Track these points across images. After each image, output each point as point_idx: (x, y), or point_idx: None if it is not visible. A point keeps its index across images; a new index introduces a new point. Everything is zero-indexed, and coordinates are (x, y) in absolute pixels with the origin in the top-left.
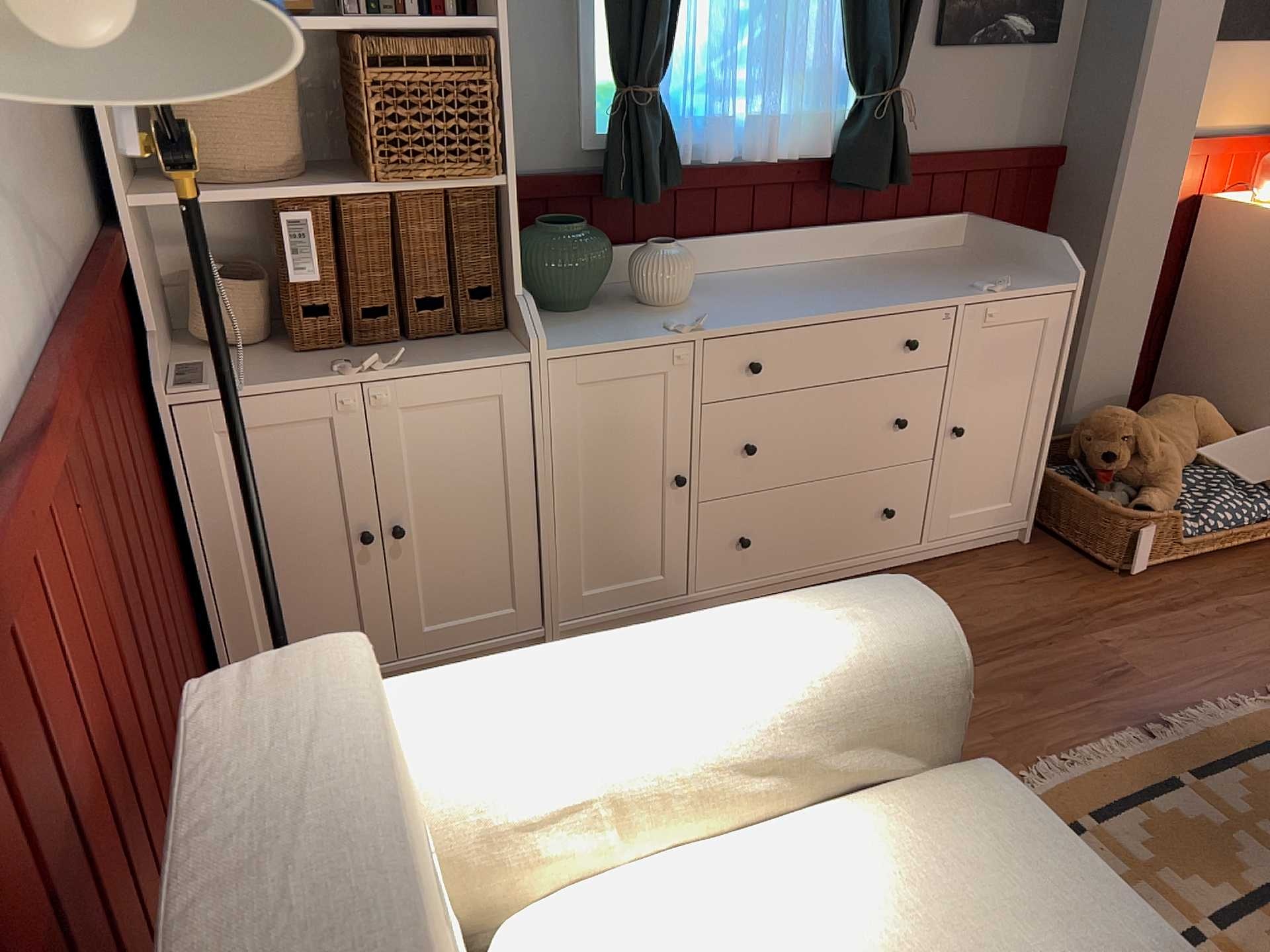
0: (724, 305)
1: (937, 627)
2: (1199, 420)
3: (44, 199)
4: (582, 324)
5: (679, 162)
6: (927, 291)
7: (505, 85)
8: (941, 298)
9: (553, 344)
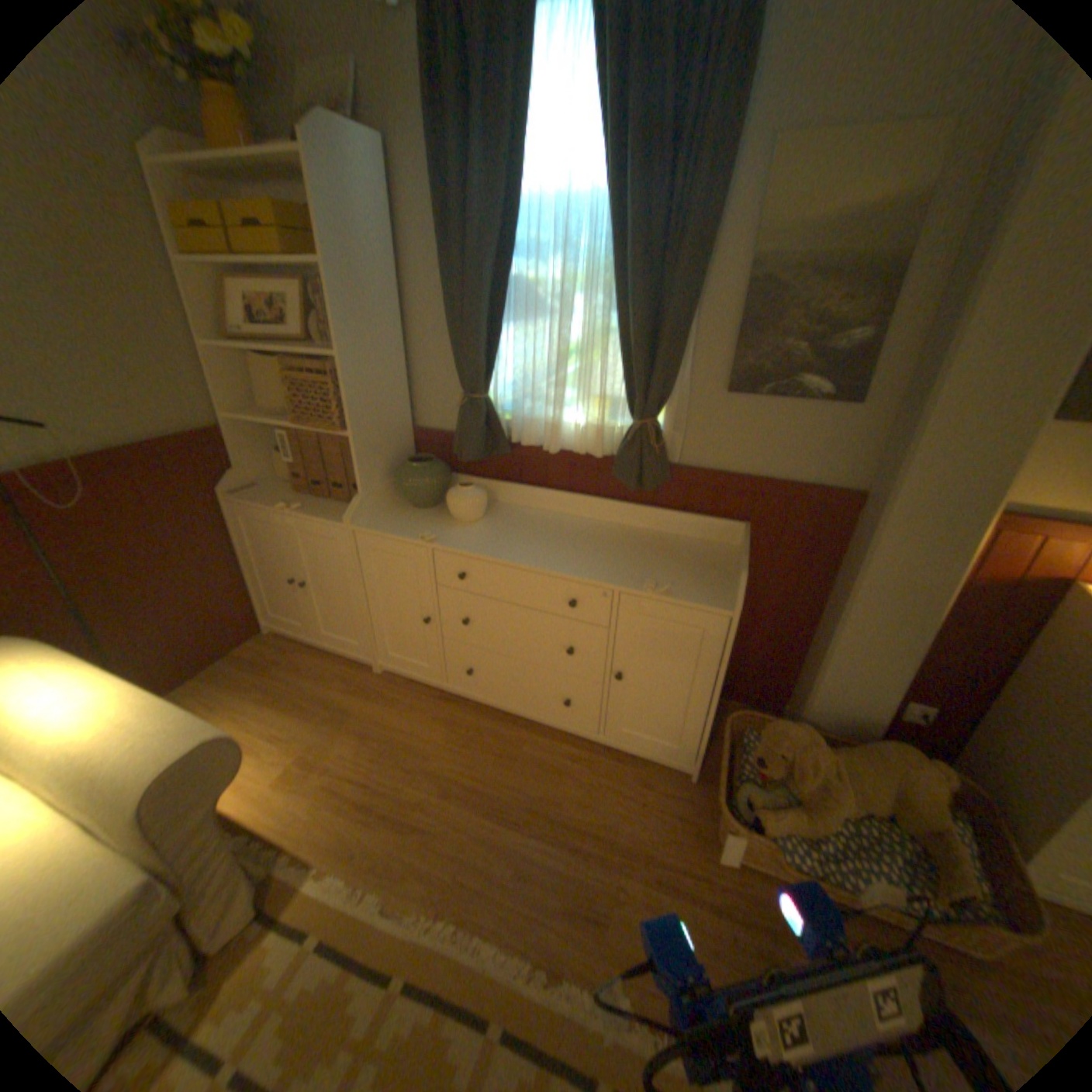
0: (484, 532)
1: (147, 779)
2: (902, 783)
3: (94, 412)
4: (404, 517)
5: (508, 440)
6: (610, 570)
7: (345, 385)
8: (606, 578)
9: (366, 523)
